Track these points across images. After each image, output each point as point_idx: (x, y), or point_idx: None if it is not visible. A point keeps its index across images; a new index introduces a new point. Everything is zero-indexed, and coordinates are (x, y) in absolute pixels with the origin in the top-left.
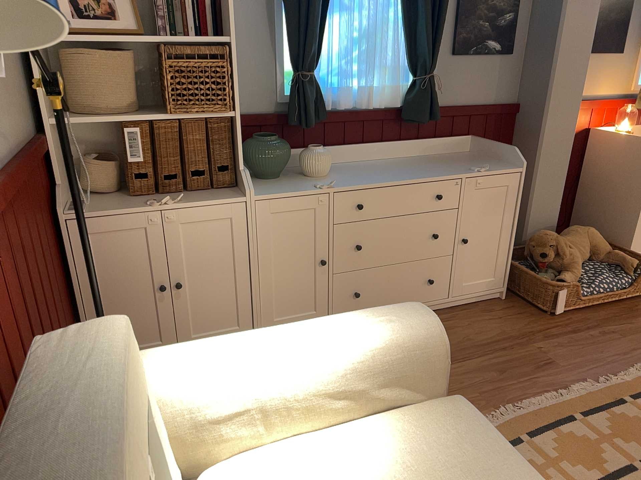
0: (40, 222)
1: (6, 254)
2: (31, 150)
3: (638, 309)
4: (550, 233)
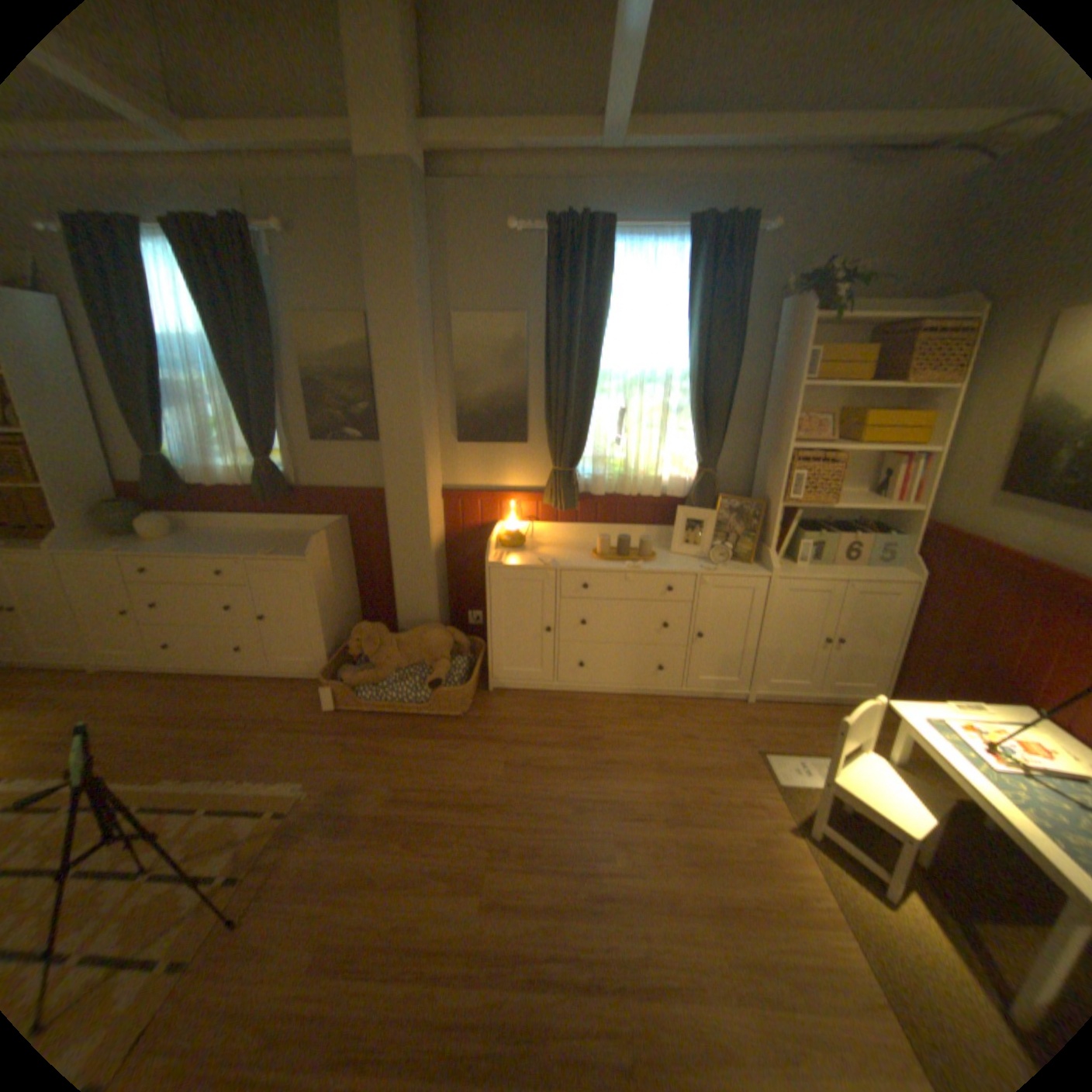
0: None
1: None
2: None
3: (421, 730)
4: (366, 627)
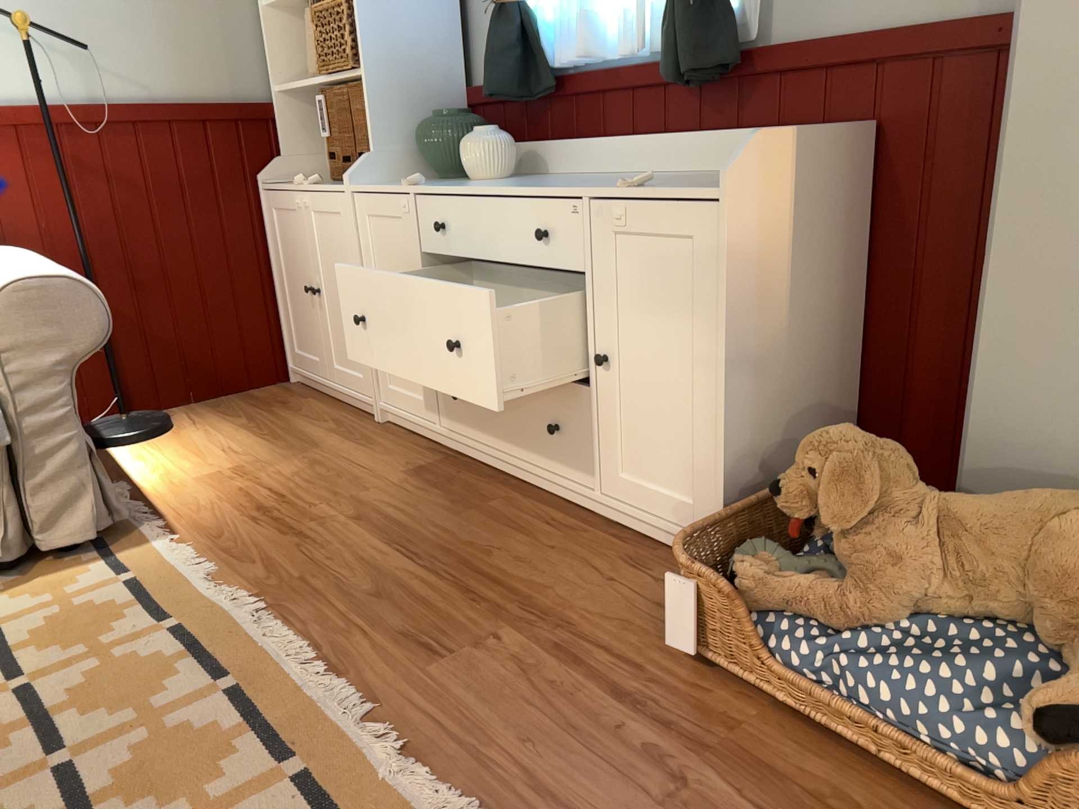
0: (200, 176)
1: (68, 168)
2: (202, 107)
3: None
4: (850, 437)
